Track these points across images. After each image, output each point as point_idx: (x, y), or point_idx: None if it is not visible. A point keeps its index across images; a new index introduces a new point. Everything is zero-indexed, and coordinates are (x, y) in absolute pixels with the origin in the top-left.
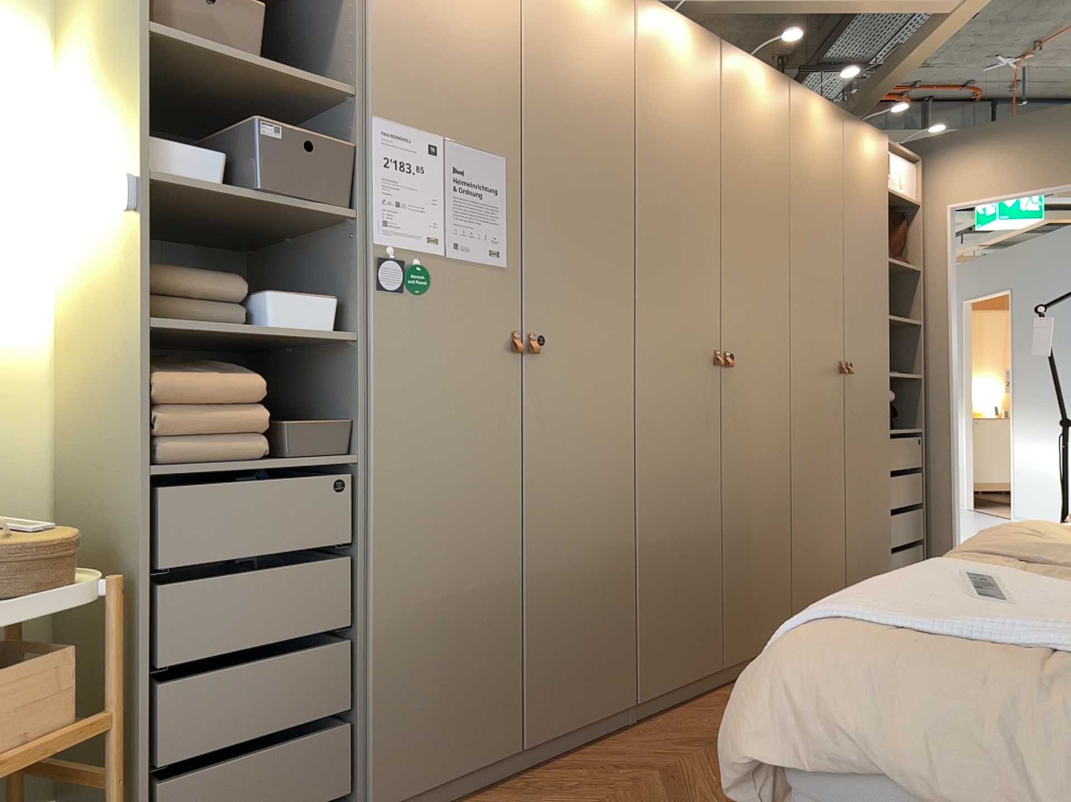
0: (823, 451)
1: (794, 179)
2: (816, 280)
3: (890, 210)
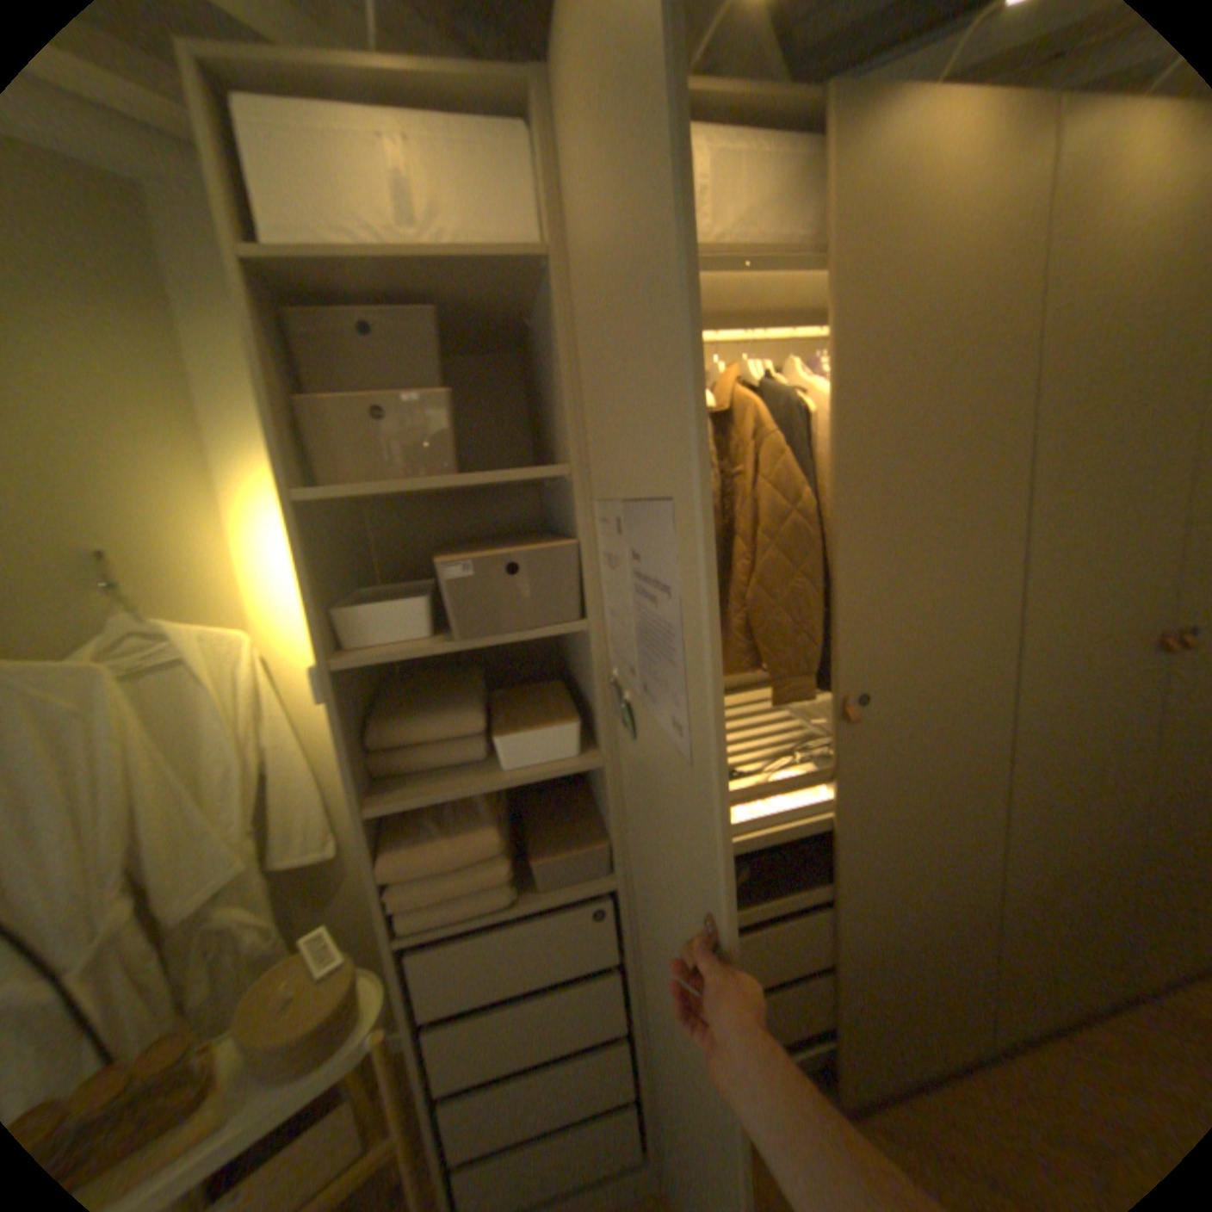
0: None
1: None
2: None
3: None
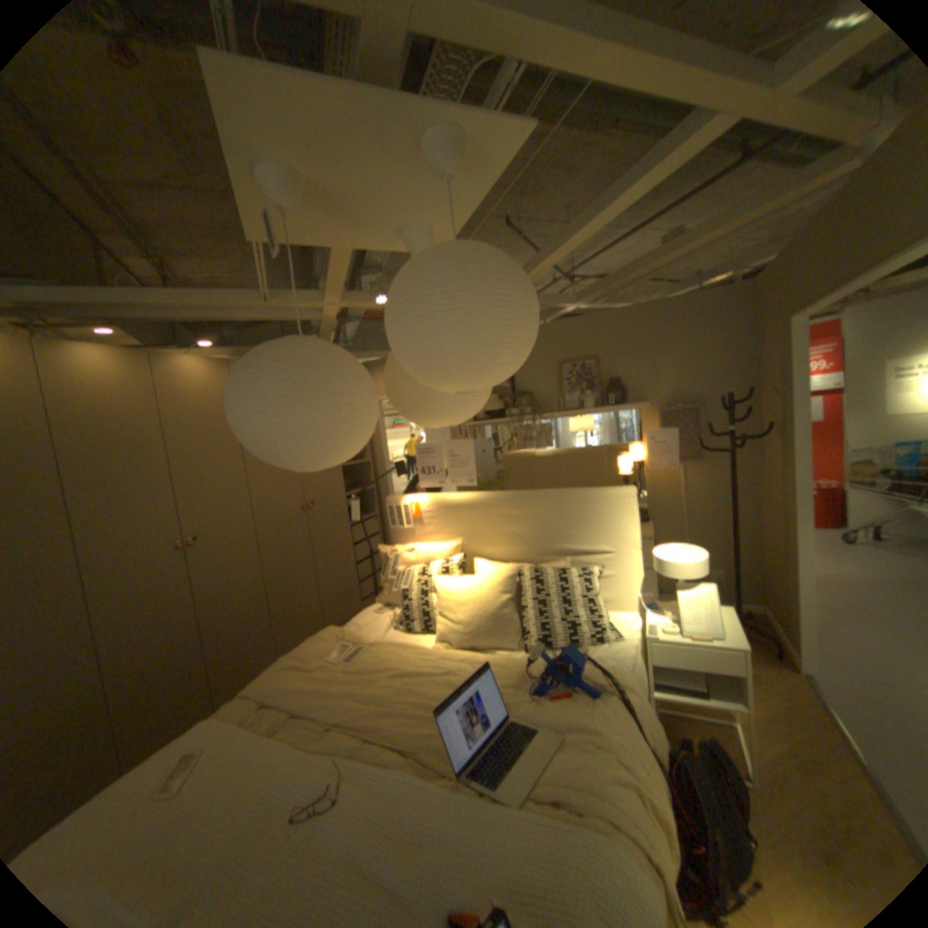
0: (300, 555)
1: None
2: None
3: None
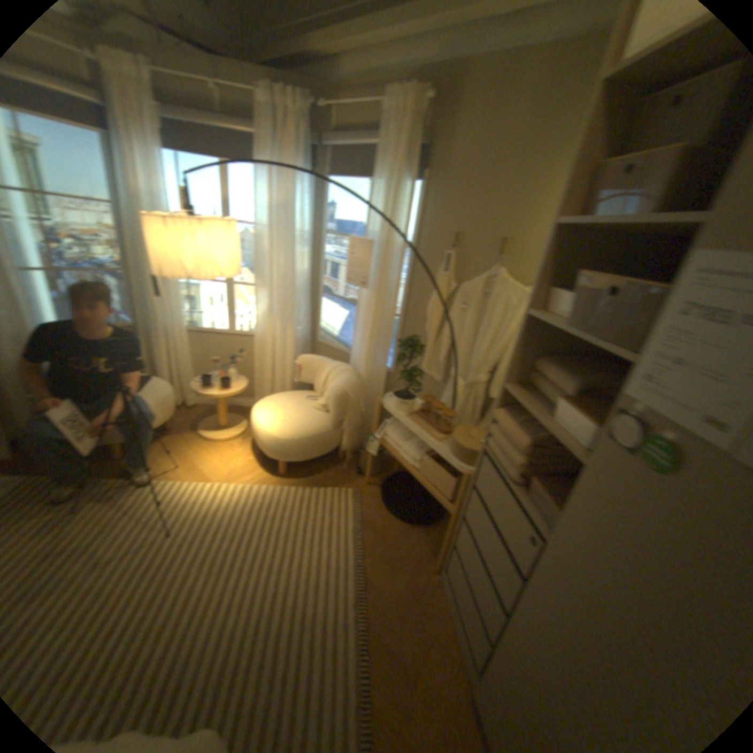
0: None
1: None
2: None
3: None
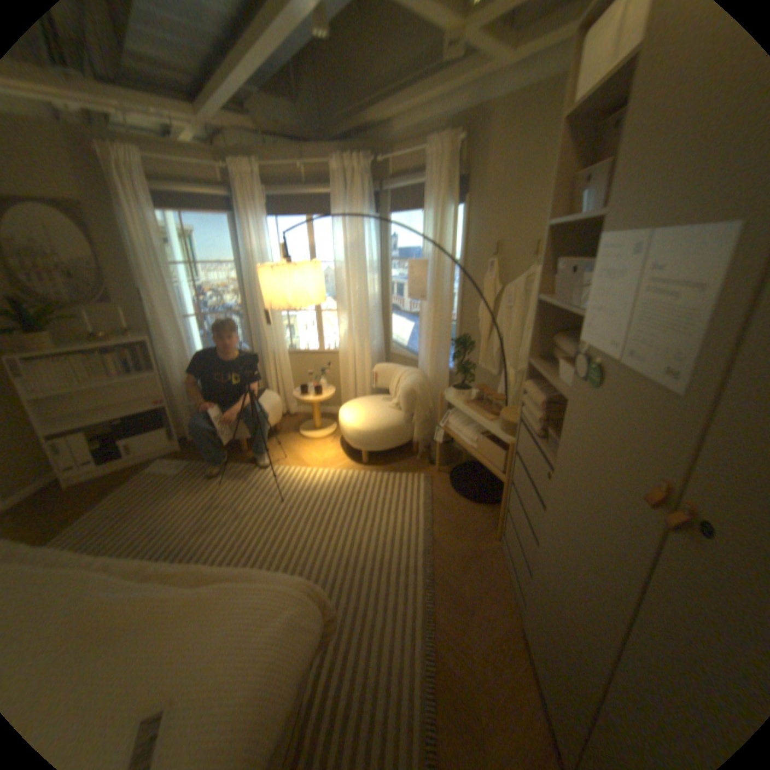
0: None
1: None
2: None
3: None
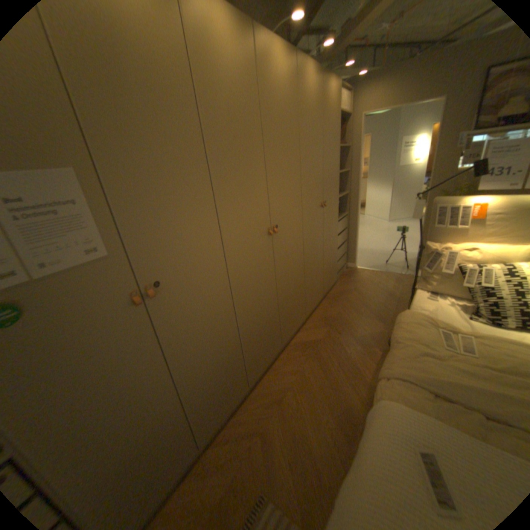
0: (318, 241)
1: (305, 115)
2: (315, 167)
3: (343, 115)
